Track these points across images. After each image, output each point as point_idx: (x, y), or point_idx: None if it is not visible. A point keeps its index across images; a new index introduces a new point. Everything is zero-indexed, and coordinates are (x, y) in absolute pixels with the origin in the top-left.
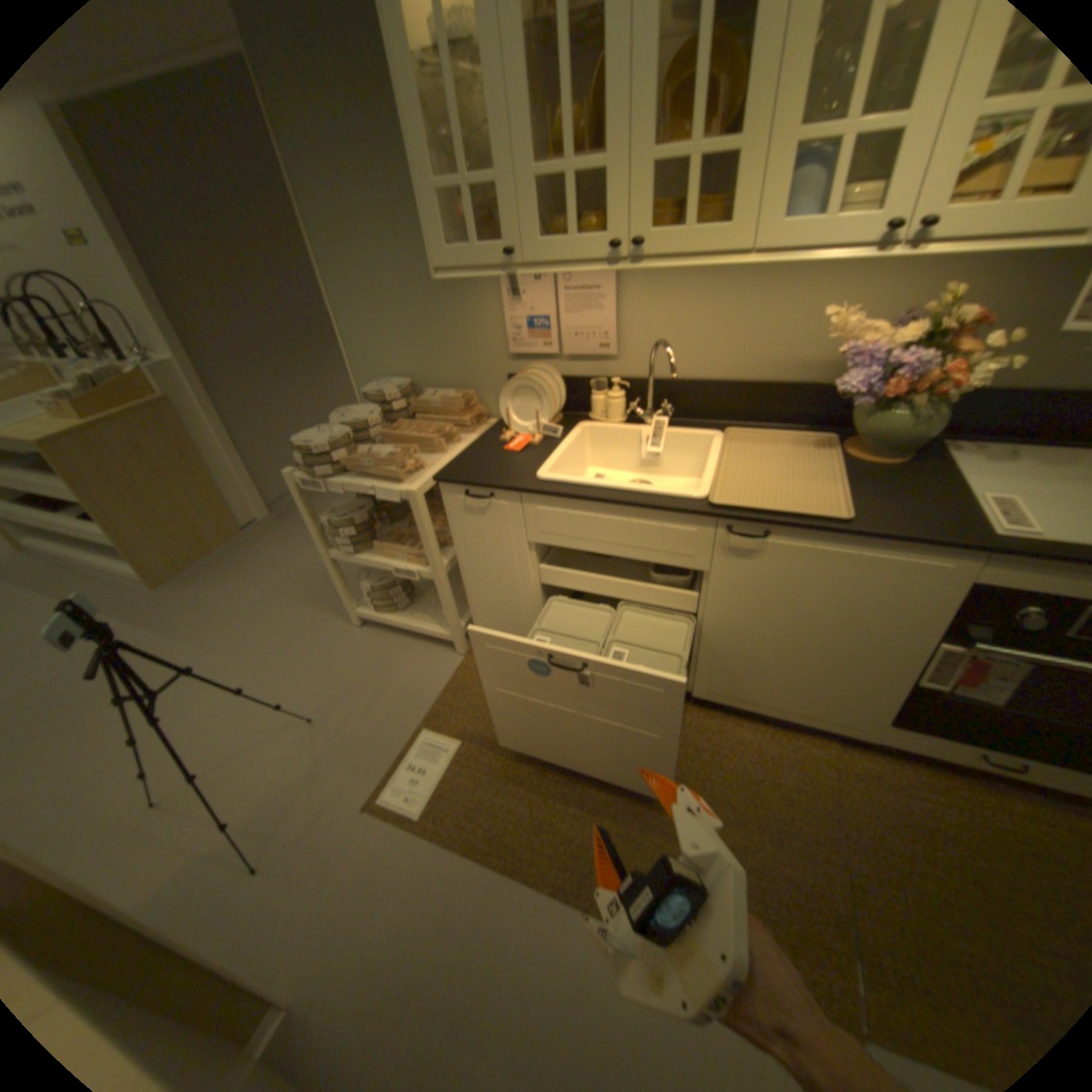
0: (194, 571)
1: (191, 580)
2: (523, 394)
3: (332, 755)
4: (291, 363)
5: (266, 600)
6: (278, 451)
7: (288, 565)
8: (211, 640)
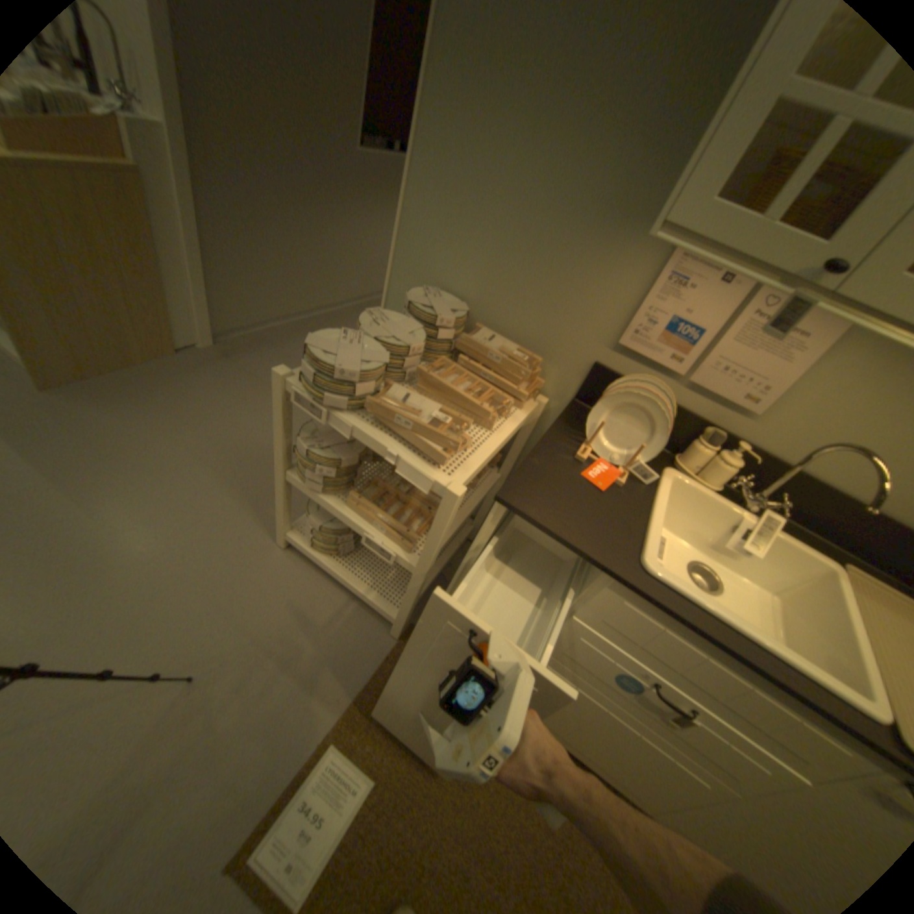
0: (104, 381)
1: (96, 392)
2: (631, 411)
3: (206, 747)
4: (300, 188)
5: (181, 460)
6: (249, 278)
7: (218, 420)
8: (96, 493)
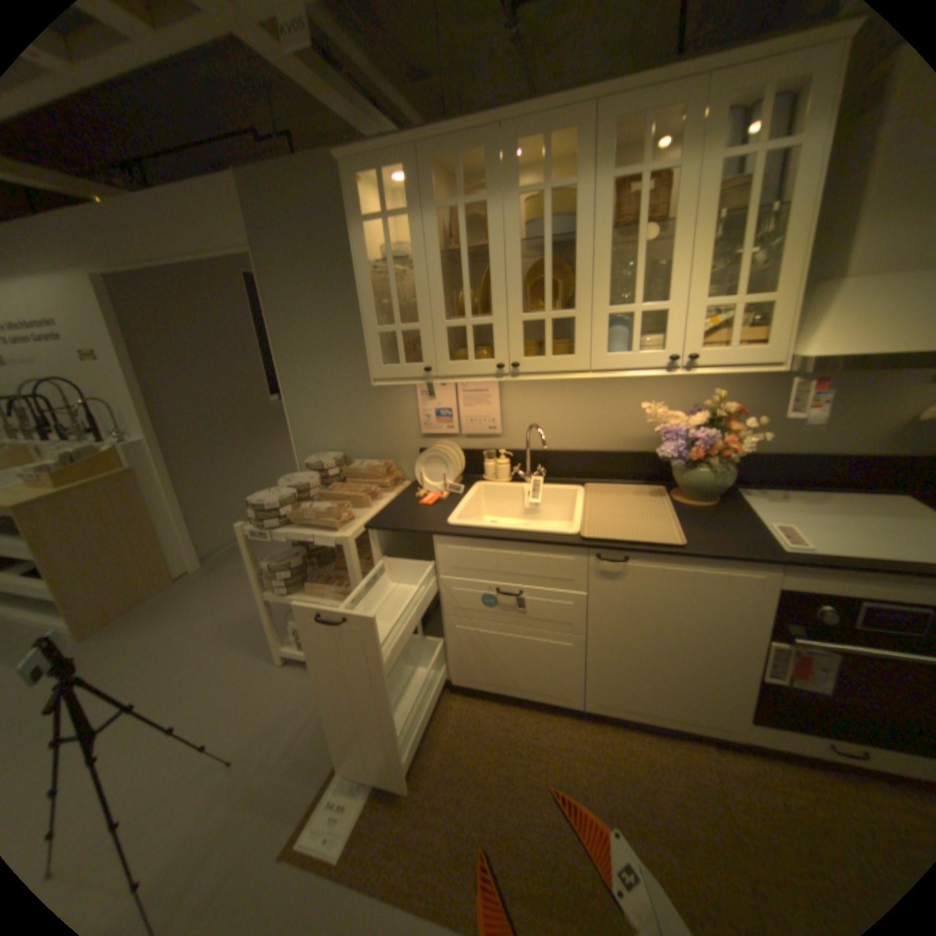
0: (123, 620)
1: (119, 629)
2: (434, 462)
3: (249, 799)
4: (238, 441)
5: (193, 645)
6: (217, 511)
7: (215, 611)
8: (134, 687)
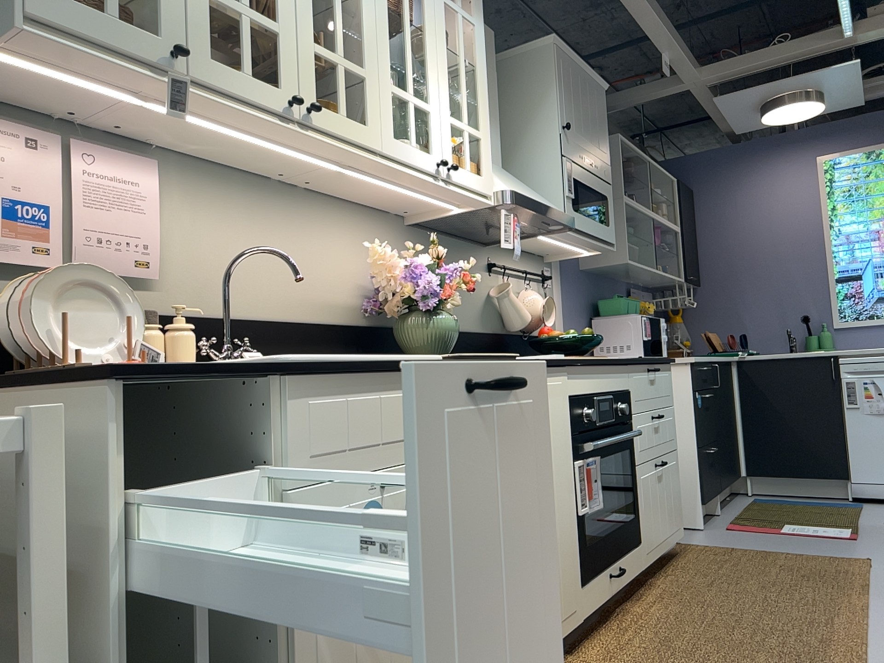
0: None
1: None
2: (68, 299)
3: None
4: None
5: None
6: None
7: None
8: None
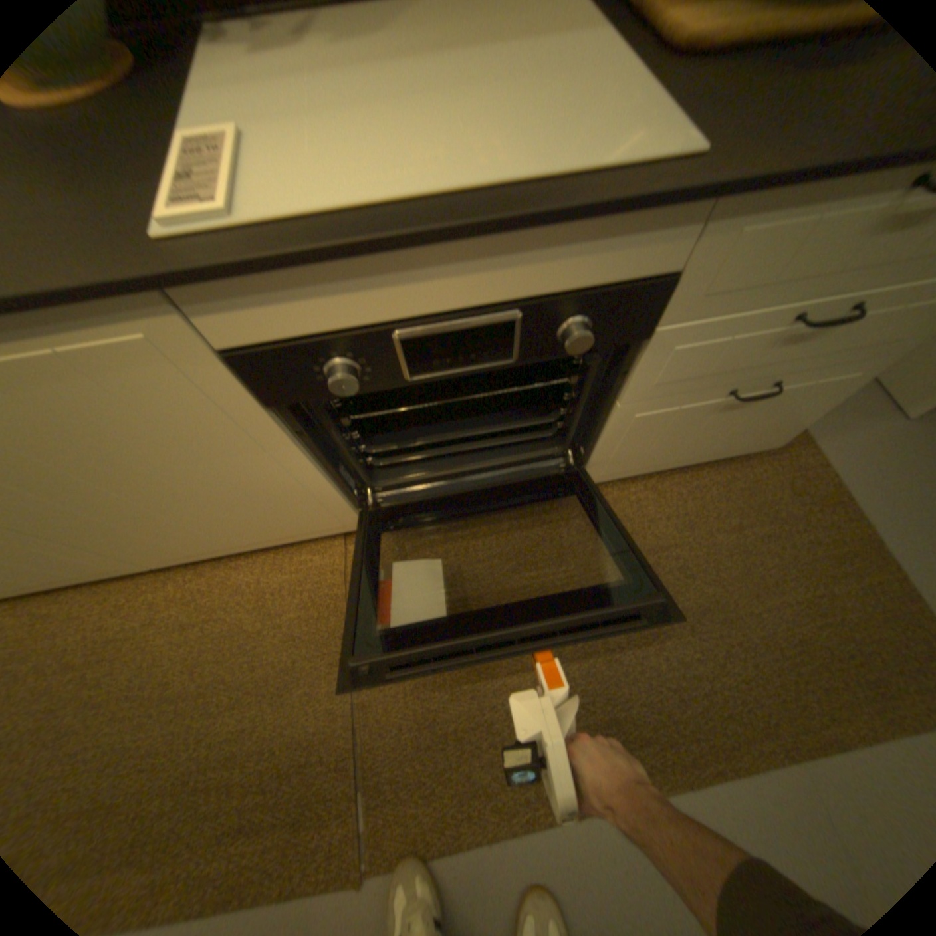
0: None
1: None
2: None
3: None
4: None
5: None
6: None
7: None
8: None
